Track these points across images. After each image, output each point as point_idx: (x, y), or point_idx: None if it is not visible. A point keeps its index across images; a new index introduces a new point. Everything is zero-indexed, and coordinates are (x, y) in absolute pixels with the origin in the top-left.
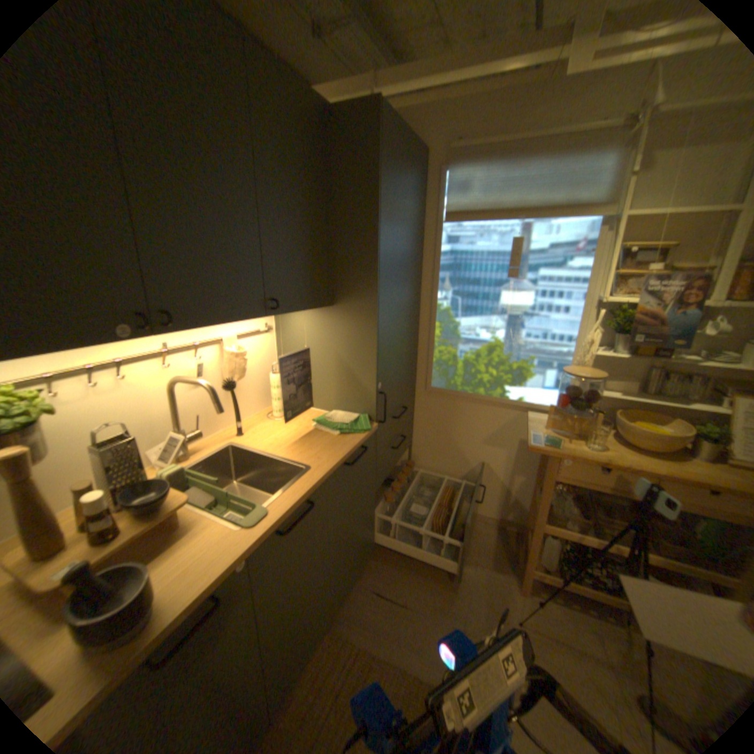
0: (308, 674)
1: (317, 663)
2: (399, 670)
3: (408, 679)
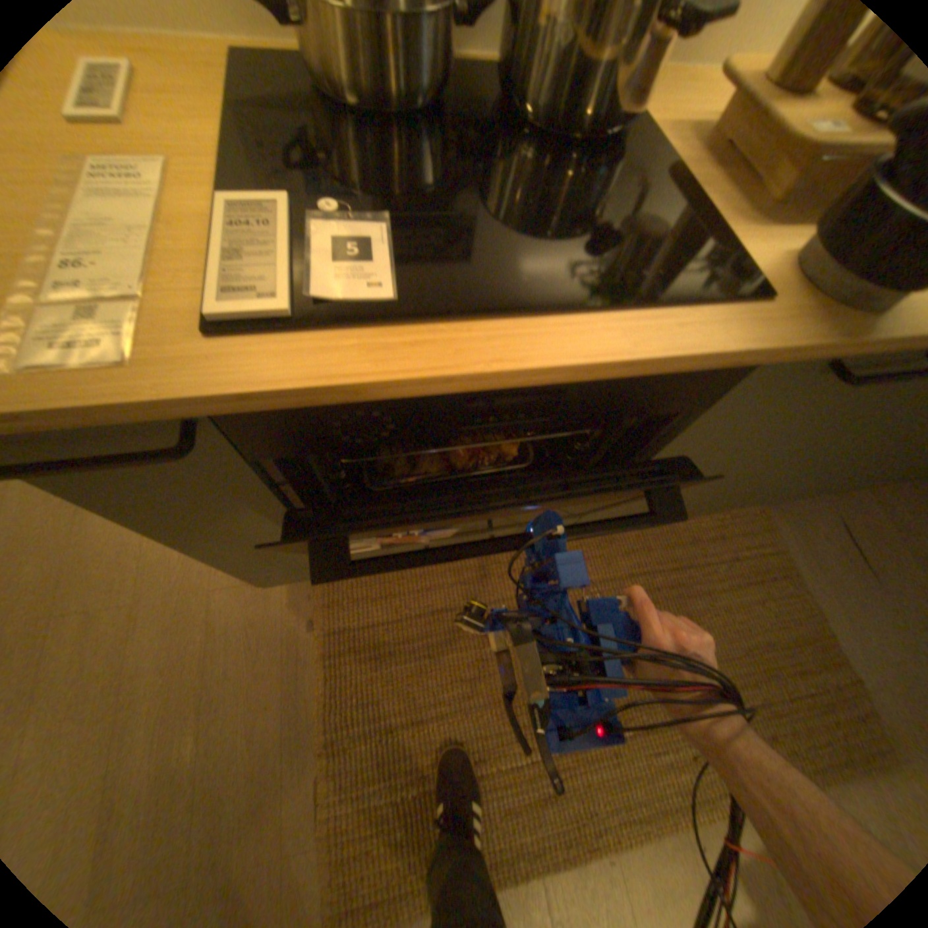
0: (721, 516)
1: (735, 517)
2: (821, 613)
3: (827, 630)
